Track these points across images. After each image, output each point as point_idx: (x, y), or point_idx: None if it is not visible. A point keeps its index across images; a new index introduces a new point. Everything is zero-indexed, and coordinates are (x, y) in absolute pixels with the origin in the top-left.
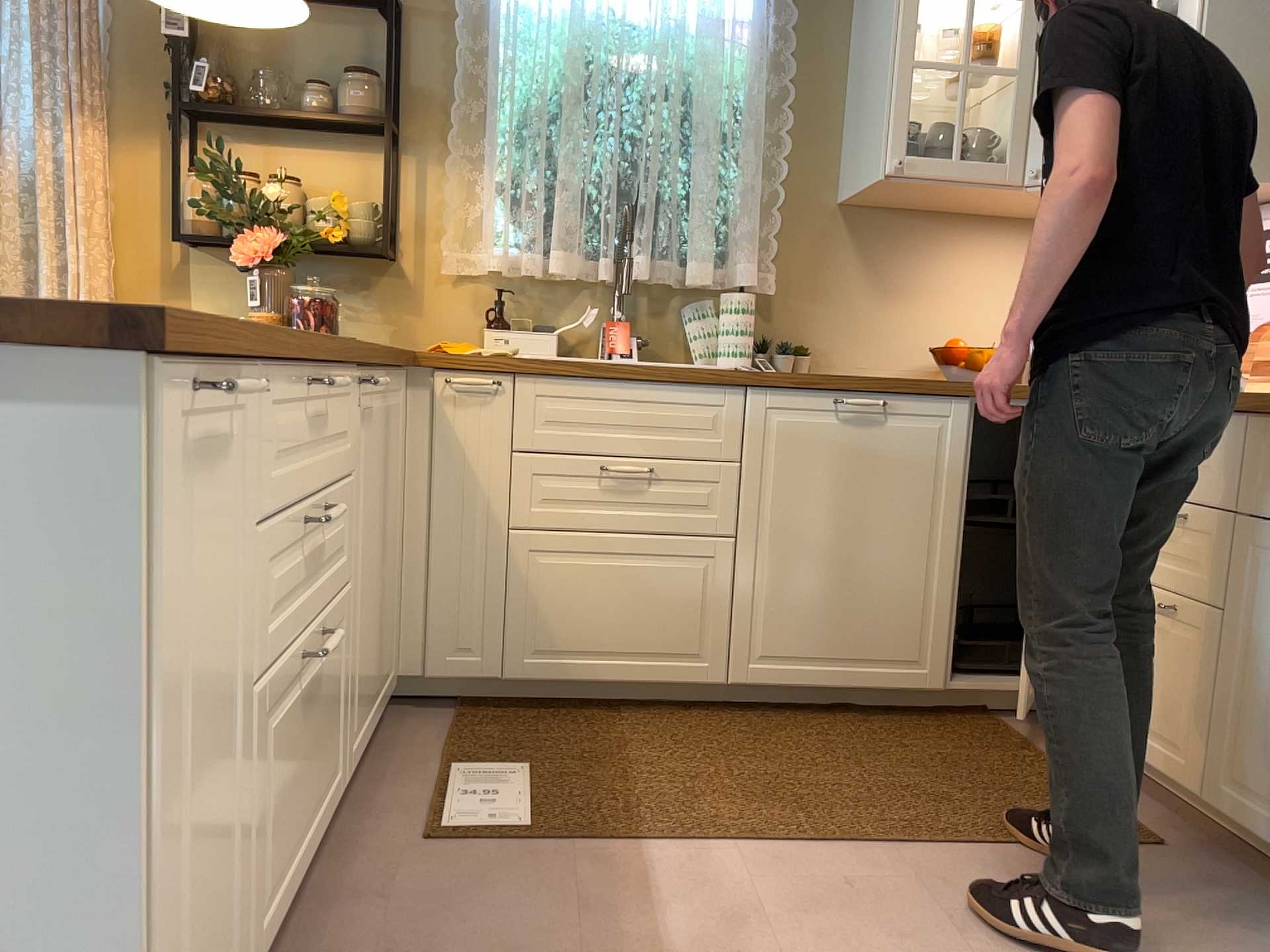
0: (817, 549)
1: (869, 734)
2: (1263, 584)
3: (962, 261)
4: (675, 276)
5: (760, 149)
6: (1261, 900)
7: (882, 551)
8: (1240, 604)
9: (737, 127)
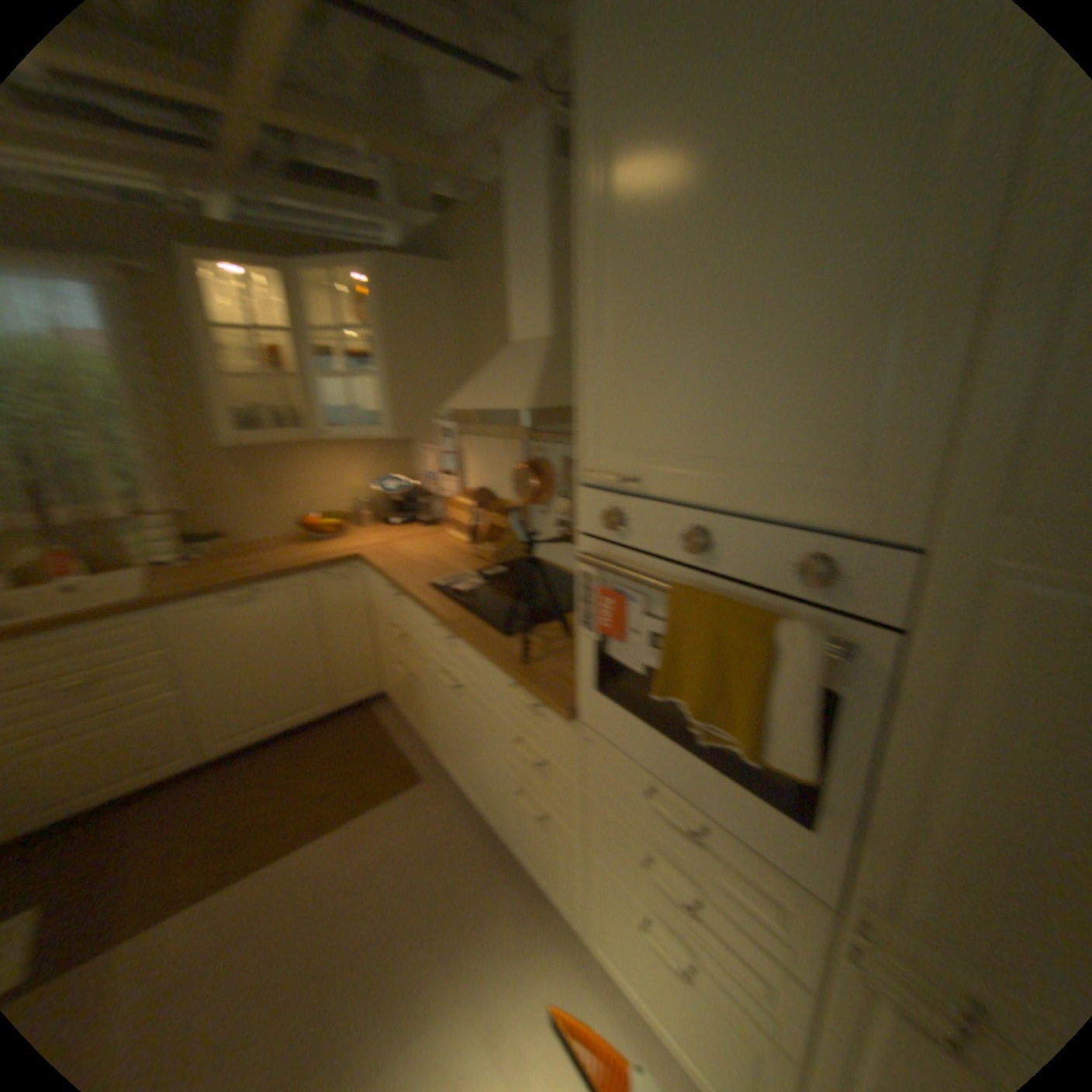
0: (226, 677)
1: (286, 756)
2: (426, 675)
3: (300, 463)
4: (84, 511)
5: (128, 416)
6: (448, 800)
7: (269, 663)
8: (422, 680)
9: (96, 408)
